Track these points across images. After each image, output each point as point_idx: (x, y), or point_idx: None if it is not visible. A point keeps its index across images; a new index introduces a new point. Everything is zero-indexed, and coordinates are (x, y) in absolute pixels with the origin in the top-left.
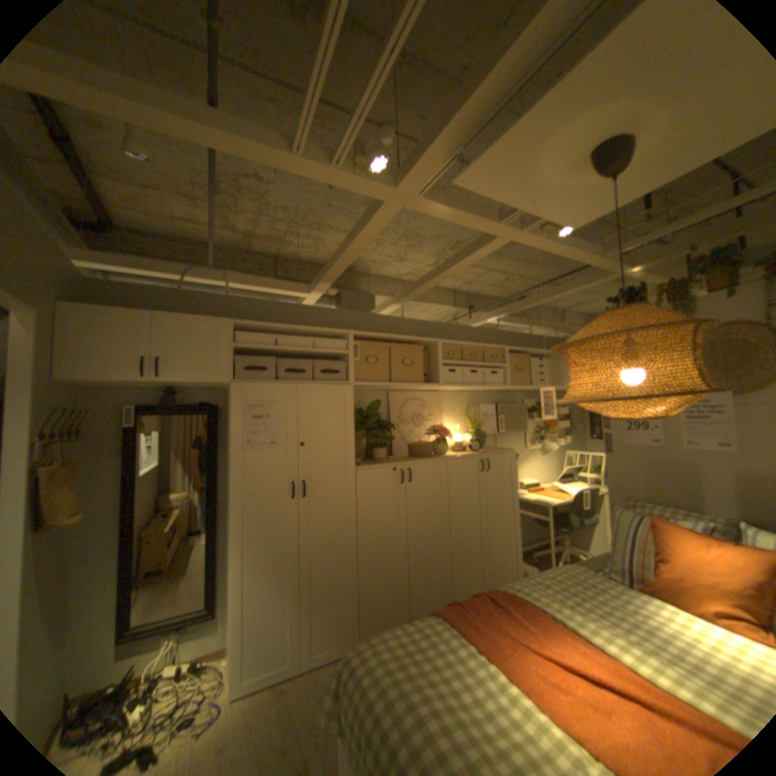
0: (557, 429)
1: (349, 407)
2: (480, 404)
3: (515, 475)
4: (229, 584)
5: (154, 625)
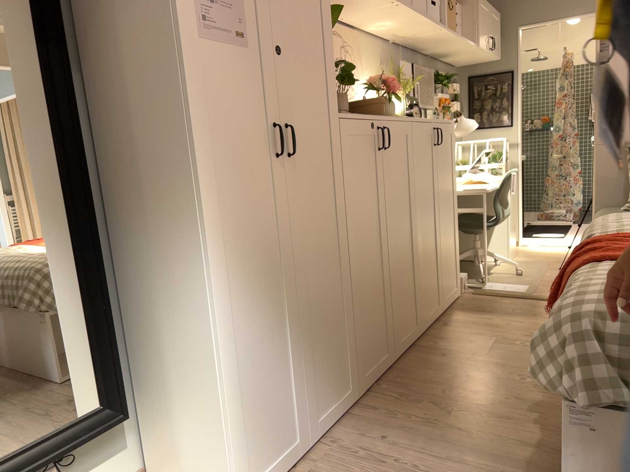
0: (447, 114)
1: (310, 3)
2: (397, 60)
3: (455, 154)
4: (211, 321)
5: (3, 467)
